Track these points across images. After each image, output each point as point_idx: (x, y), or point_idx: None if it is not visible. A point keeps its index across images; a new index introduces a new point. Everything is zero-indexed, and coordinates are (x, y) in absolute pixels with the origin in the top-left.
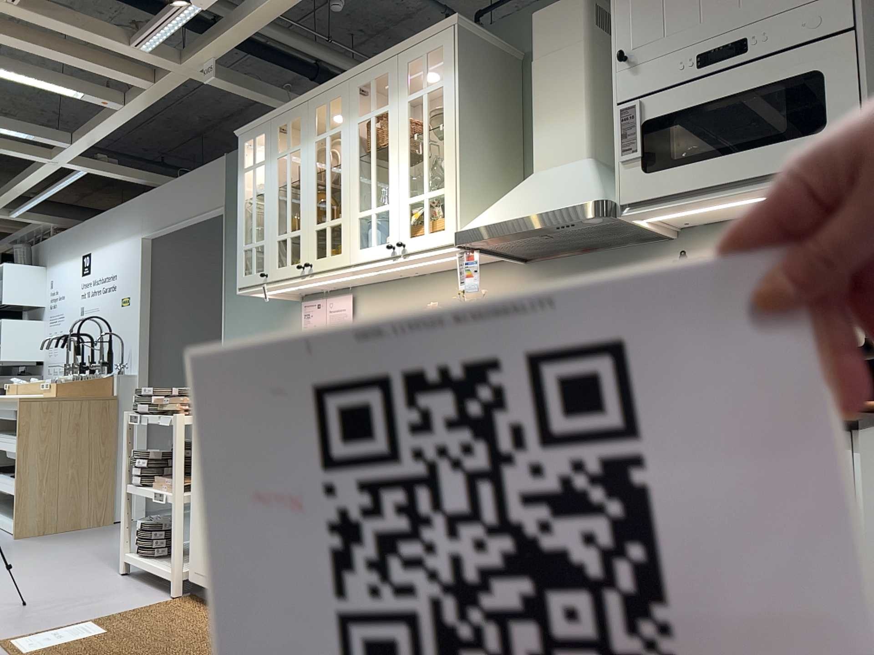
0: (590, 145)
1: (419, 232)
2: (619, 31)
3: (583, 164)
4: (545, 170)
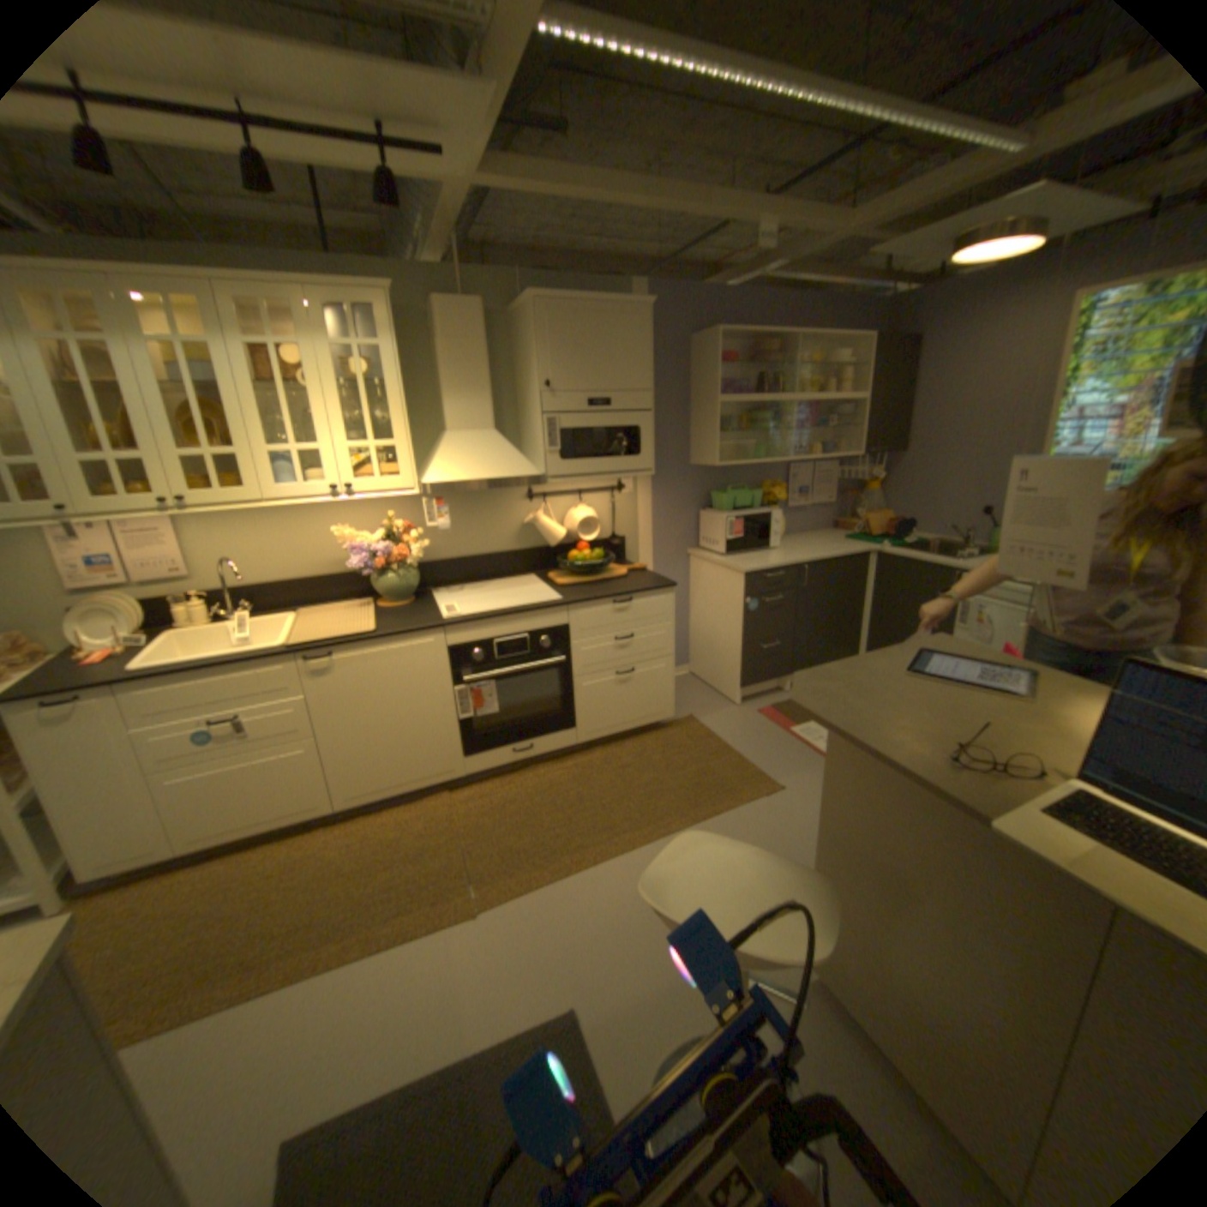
0: (495, 422)
1: (359, 475)
2: (543, 366)
3: (497, 437)
4: (462, 433)
